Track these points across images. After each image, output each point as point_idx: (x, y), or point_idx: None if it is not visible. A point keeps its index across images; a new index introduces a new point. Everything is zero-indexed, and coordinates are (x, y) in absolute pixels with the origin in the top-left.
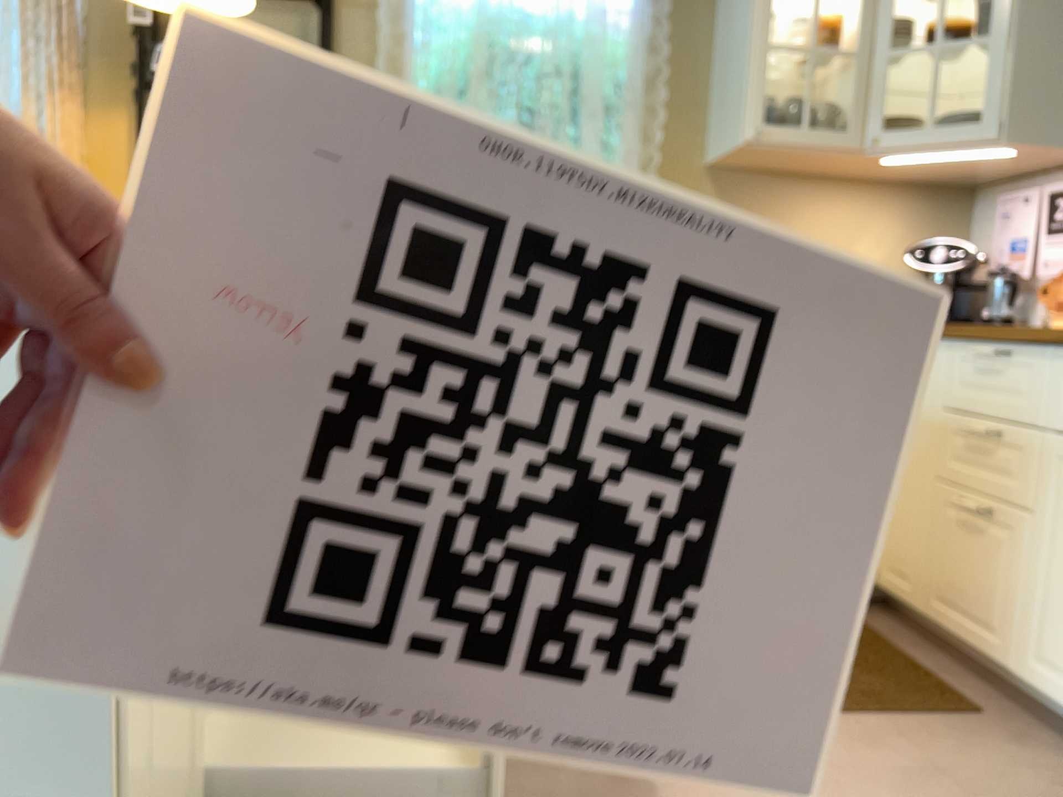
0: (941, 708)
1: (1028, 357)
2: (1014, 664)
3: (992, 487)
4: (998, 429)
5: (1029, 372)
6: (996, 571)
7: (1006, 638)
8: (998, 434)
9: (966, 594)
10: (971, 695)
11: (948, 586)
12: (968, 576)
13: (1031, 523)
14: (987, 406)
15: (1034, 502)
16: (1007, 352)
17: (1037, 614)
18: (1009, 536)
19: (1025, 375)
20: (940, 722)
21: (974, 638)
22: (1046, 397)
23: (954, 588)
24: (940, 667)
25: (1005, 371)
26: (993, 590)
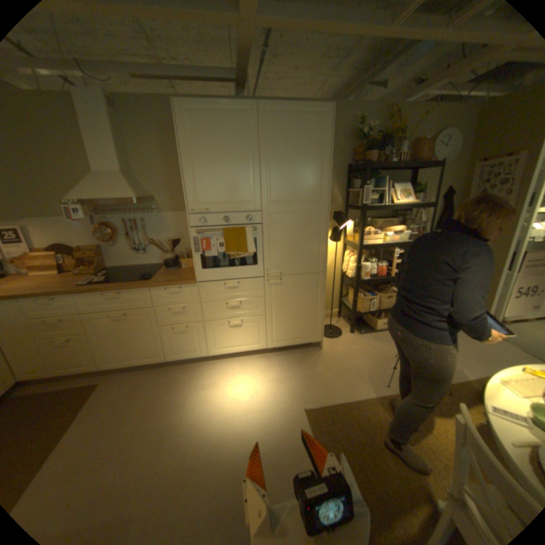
0: (87, 393)
1: (60, 298)
2: (95, 369)
3: (63, 334)
4: (57, 319)
5: (63, 302)
6: (76, 353)
7: (89, 365)
8: (60, 321)
9: (67, 363)
10: (86, 383)
11: (58, 365)
12: (65, 359)
13: (84, 337)
14: (48, 315)
15: (82, 332)
16: (49, 298)
17: (97, 355)
18: (77, 343)
19: (62, 303)
20: (92, 396)
21: (77, 371)
22: (74, 307)
23: (61, 364)
24: (68, 385)
25: (51, 303)
26: (78, 357)
